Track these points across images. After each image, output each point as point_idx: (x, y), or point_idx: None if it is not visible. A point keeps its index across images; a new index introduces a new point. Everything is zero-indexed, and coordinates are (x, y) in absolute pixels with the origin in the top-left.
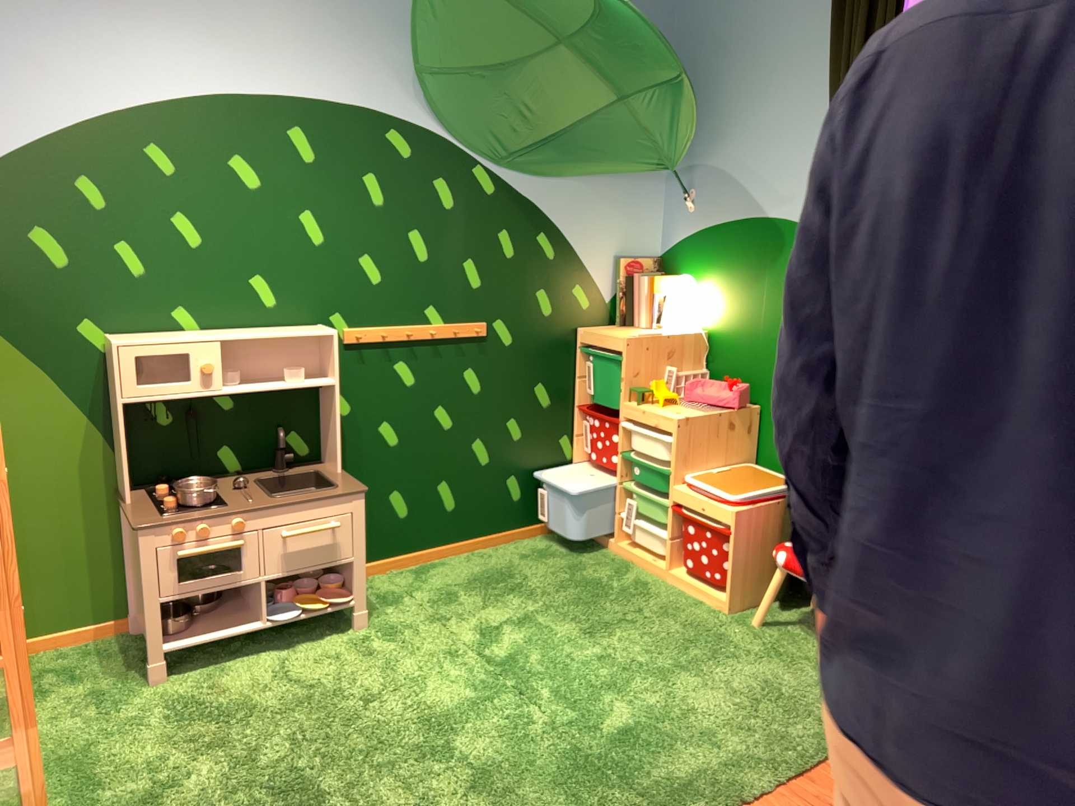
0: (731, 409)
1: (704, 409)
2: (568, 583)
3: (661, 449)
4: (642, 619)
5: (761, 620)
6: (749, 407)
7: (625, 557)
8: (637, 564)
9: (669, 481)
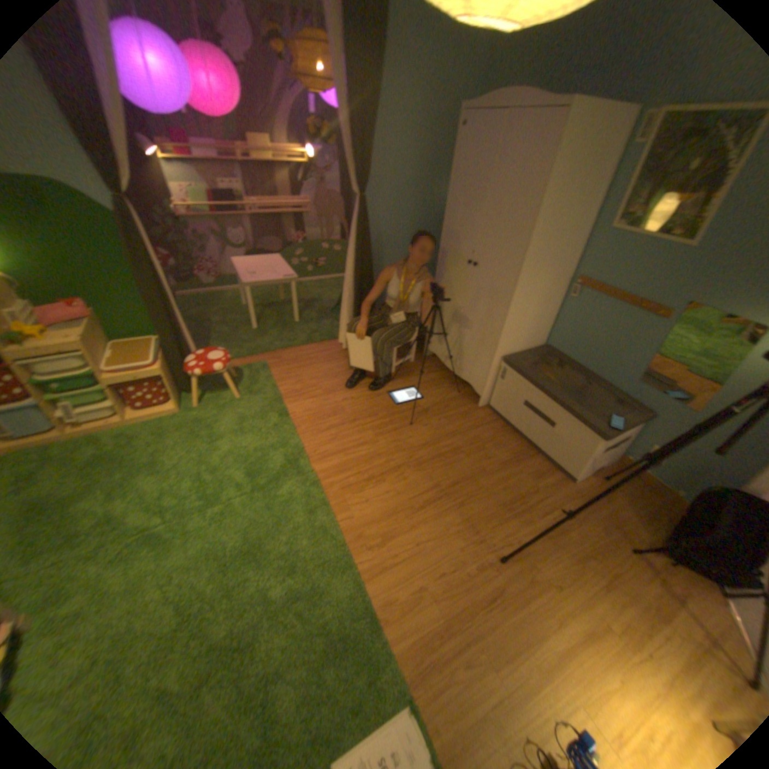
0: (87, 318)
1: (72, 326)
2: (83, 471)
3: (69, 363)
4: (156, 445)
5: (192, 403)
6: (90, 311)
7: (79, 435)
8: (93, 432)
9: (91, 378)
